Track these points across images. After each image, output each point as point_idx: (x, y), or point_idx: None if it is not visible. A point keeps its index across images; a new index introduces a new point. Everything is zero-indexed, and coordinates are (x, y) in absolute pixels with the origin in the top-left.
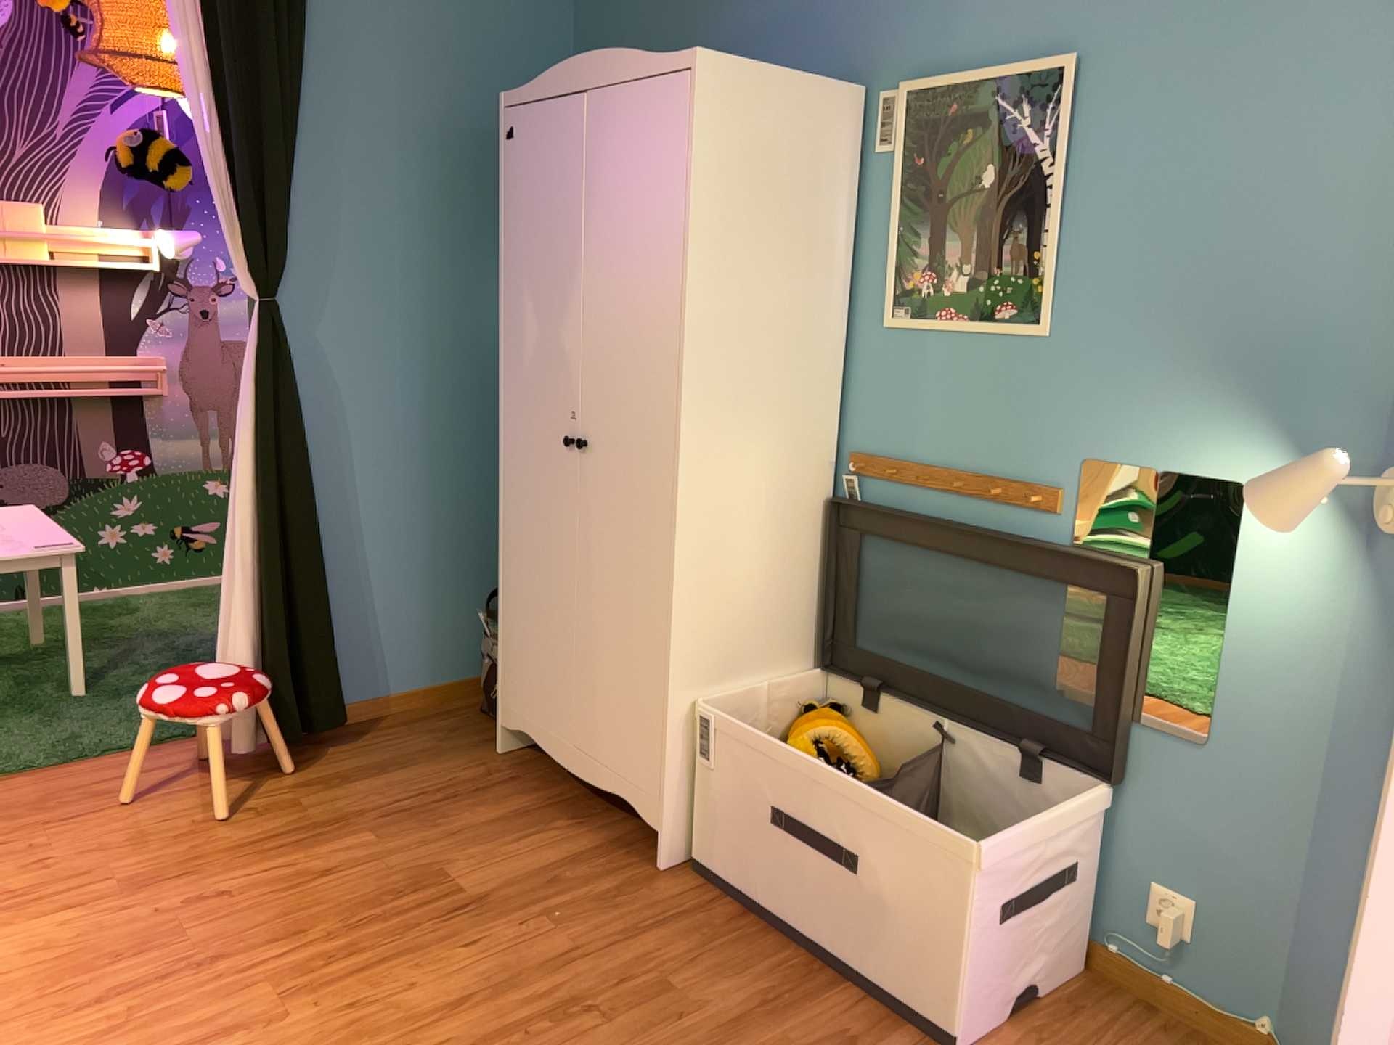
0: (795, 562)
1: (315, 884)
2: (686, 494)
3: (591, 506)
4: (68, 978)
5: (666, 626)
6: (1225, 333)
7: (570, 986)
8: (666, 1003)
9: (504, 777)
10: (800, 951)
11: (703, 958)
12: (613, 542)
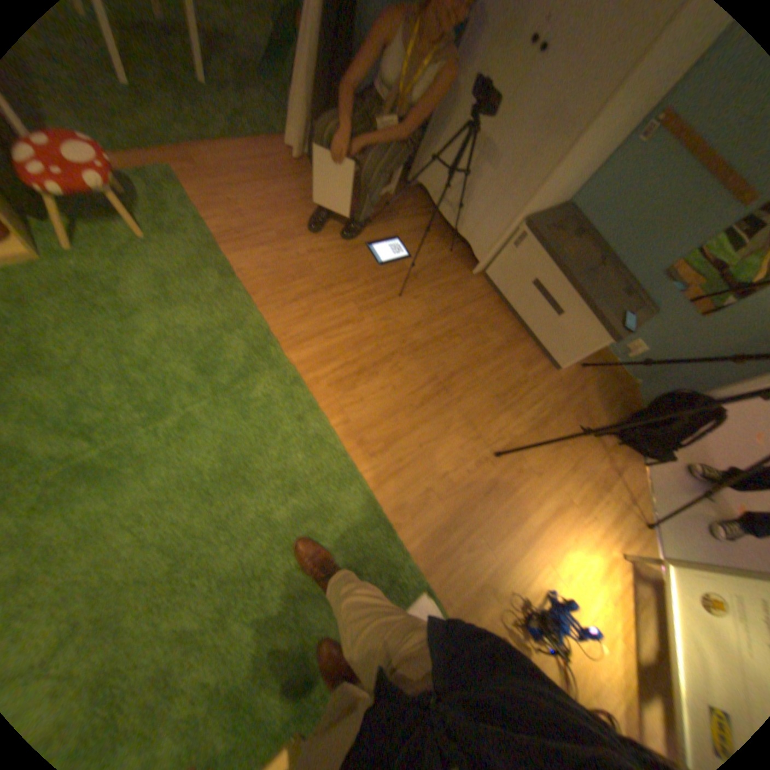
0: (593, 165)
1: (353, 254)
2: (592, 130)
3: (520, 94)
4: (279, 286)
5: (536, 193)
6: None
7: (448, 324)
8: (478, 337)
9: (410, 206)
10: (516, 324)
11: (487, 320)
12: (516, 117)
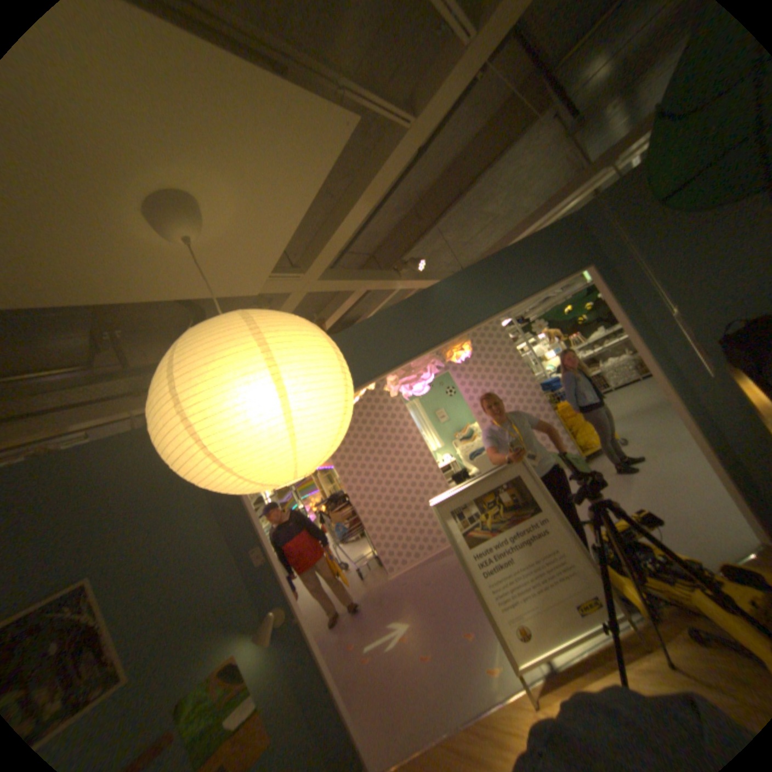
0: None
1: None
2: None
3: None
4: None
5: None
6: (198, 622)
7: None
8: None
9: None
10: None
11: None
12: None
